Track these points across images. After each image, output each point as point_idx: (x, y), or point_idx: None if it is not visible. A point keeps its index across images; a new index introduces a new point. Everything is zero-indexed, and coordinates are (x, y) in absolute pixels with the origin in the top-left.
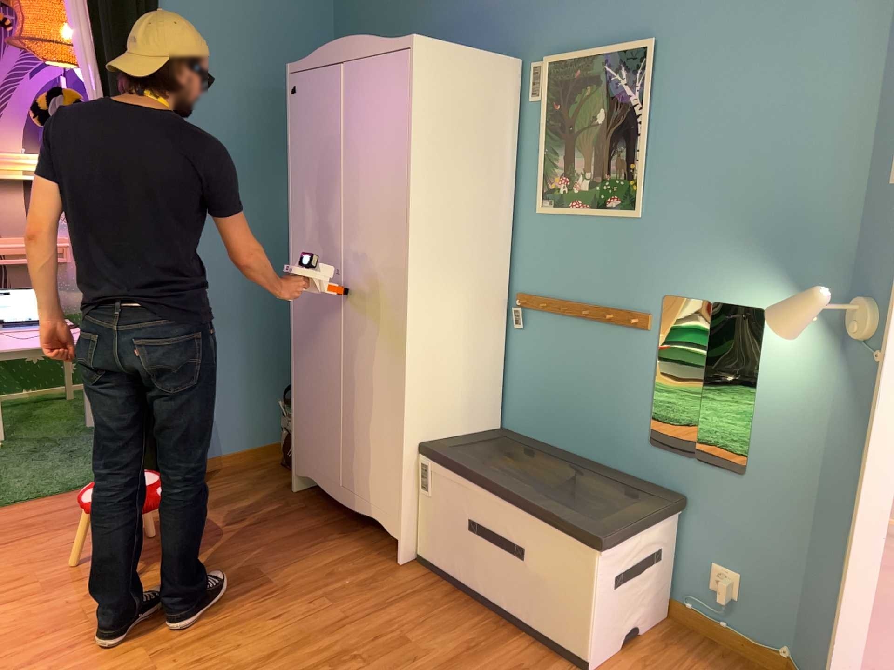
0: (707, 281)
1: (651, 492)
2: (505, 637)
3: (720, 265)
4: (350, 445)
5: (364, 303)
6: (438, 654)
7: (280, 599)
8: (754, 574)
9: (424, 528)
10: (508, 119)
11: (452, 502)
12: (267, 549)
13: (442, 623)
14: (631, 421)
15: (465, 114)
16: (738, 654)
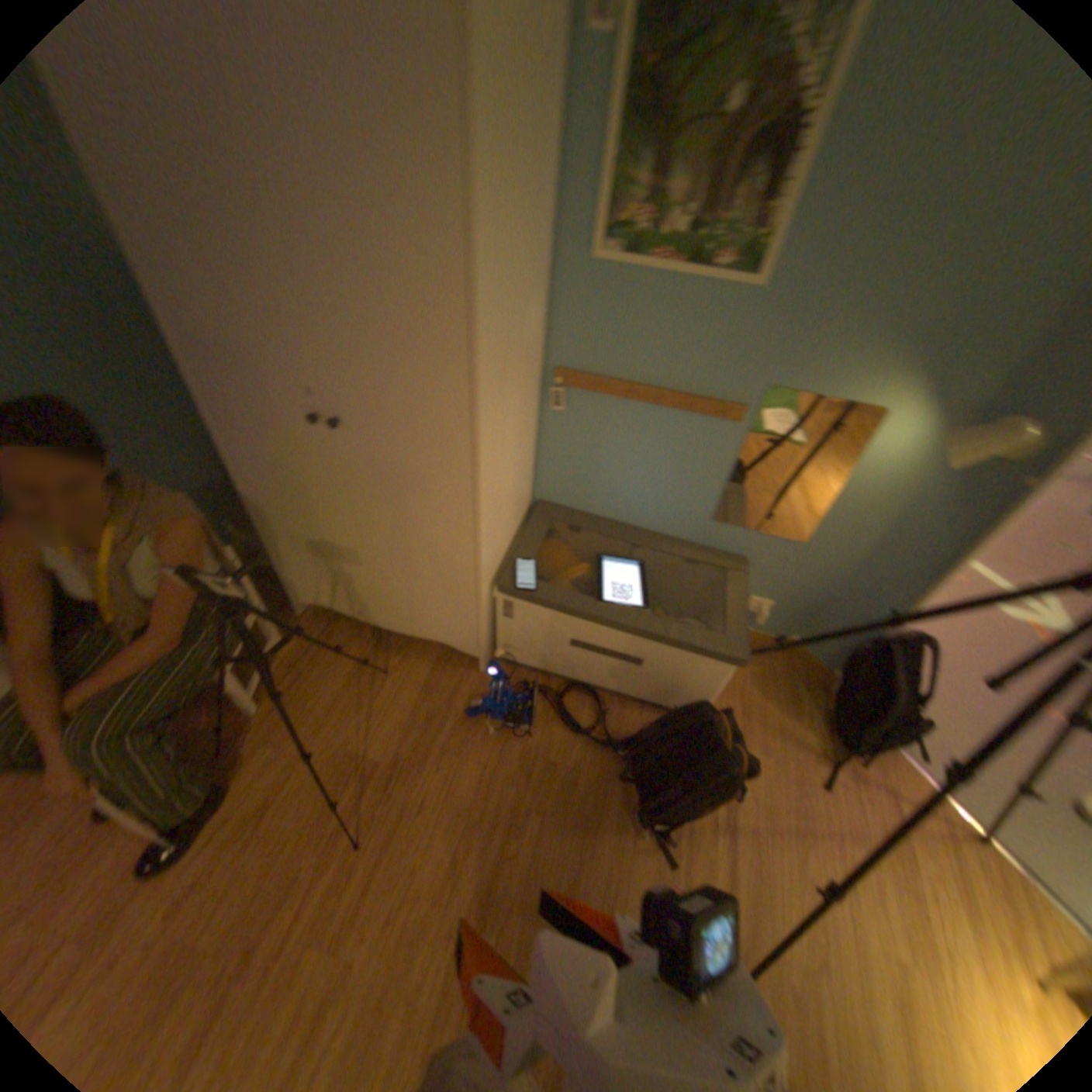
0: (830, 376)
1: (715, 563)
2: (619, 715)
3: (854, 360)
4: (377, 576)
5: (358, 425)
6: (585, 765)
7: (405, 782)
8: (786, 602)
9: (505, 643)
10: (558, 78)
11: (546, 628)
12: (338, 717)
13: (564, 725)
14: (693, 503)
15: (526, 76)
16: (759, 646)
